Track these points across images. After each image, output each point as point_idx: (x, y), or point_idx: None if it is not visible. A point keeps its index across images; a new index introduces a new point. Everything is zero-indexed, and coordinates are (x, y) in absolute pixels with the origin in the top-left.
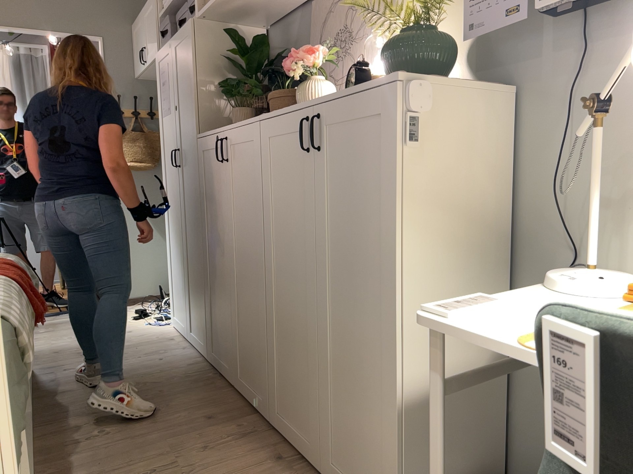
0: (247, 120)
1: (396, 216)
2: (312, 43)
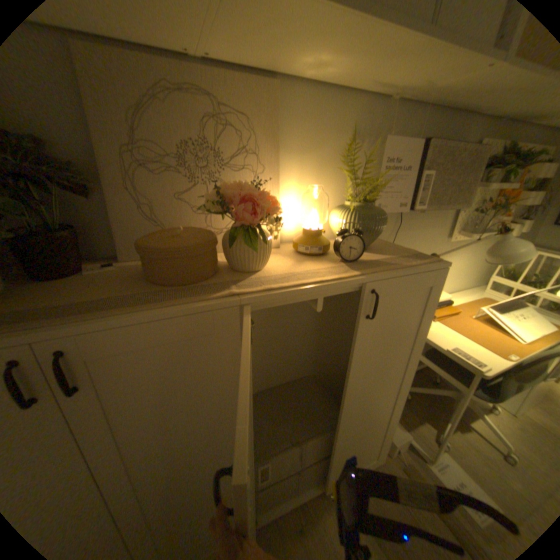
0: (170, 304)
1: (425, 337)
2: (95, 127)
